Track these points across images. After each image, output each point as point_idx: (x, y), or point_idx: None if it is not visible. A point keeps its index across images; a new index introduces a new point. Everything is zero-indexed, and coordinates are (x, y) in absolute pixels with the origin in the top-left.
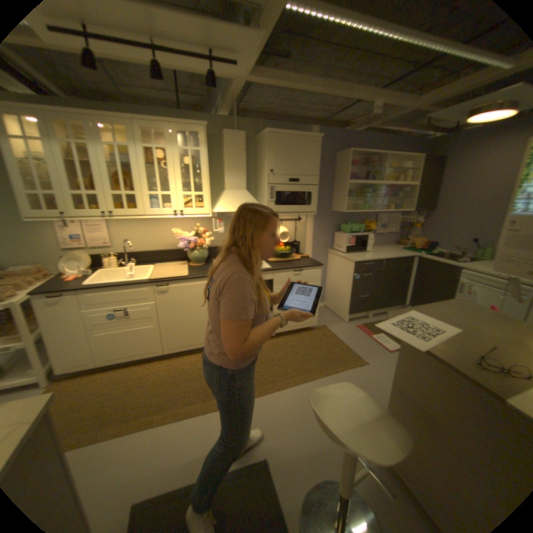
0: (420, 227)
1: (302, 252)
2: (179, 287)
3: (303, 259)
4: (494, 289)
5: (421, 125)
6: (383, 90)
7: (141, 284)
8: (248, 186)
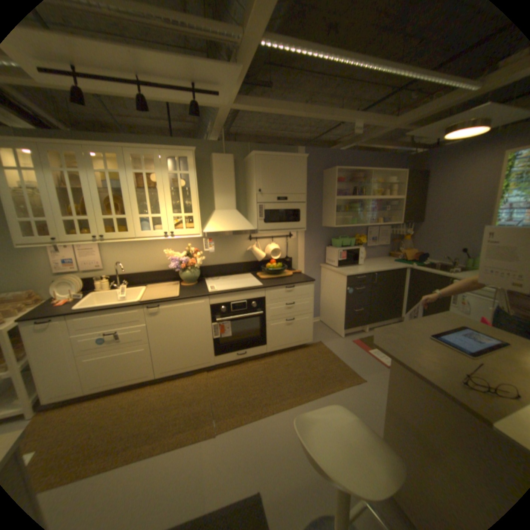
0: (410, 239)
1: (293, 267)
2: (168, 308)
3: (295, 275)
4: (486, 298)
5: (402, 142)
6: (361, 112)
7: (130, 307)
8: (237, 206)
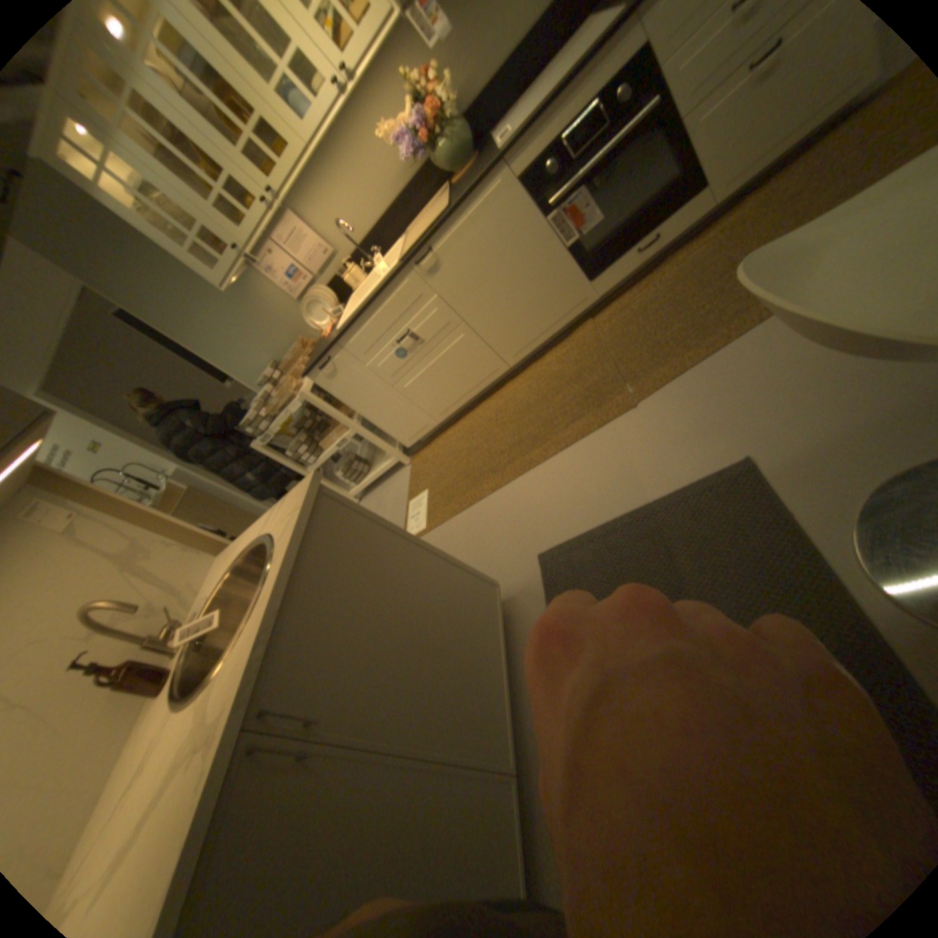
0: None
1: None
2: (449, 241)
3: None
4: None
5: None
6: None
7: (393, 278)
8: None
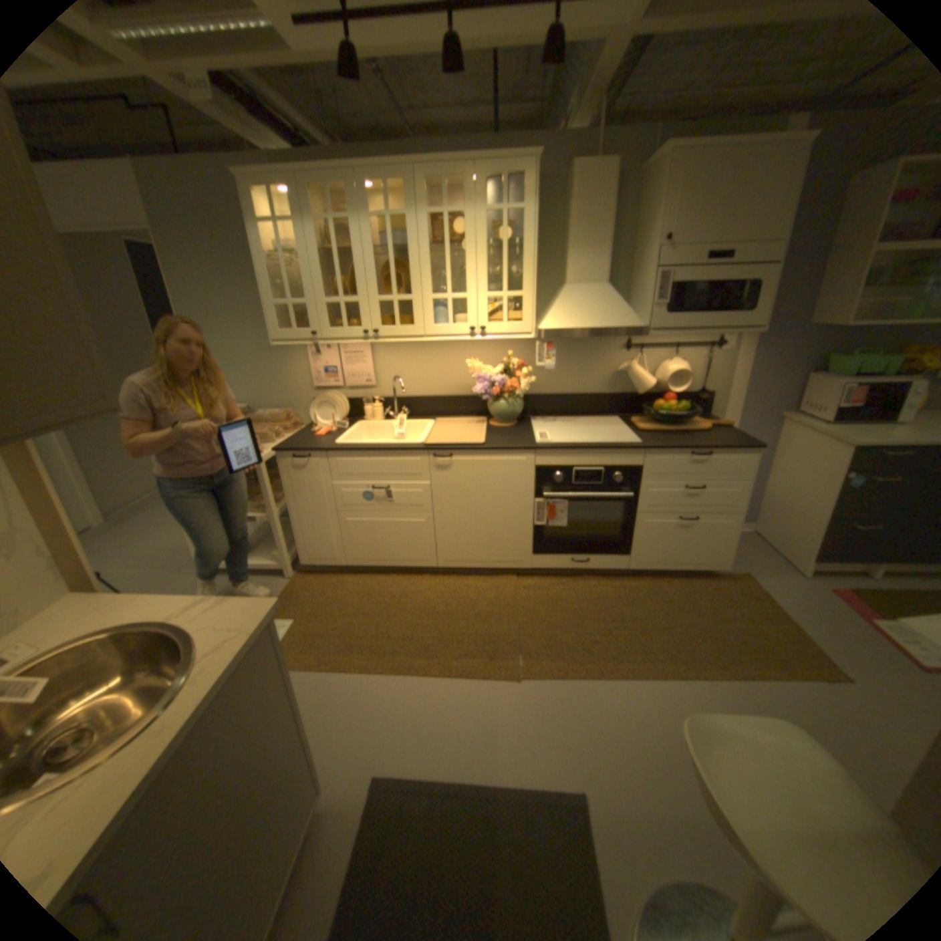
0: None
1: (716, 414)
2: (466, 462)
3: (717, 430)
4: None
5: None
6: None
7: (410, 451)
8: (612, 275)
